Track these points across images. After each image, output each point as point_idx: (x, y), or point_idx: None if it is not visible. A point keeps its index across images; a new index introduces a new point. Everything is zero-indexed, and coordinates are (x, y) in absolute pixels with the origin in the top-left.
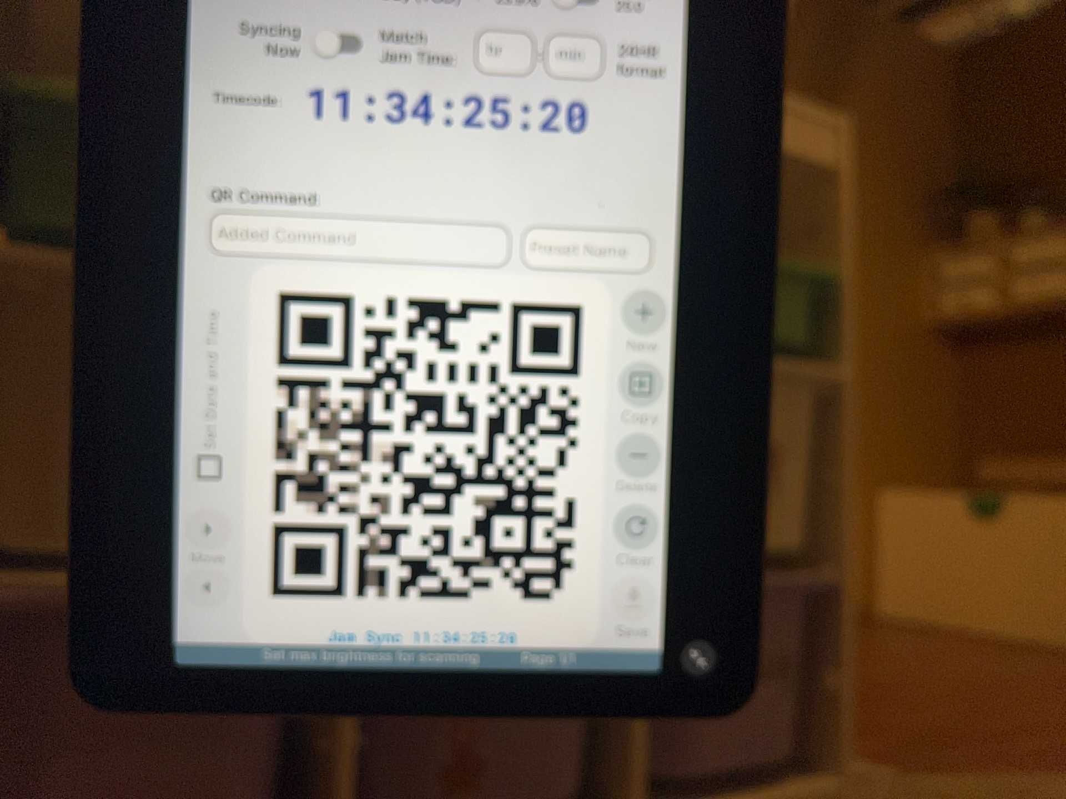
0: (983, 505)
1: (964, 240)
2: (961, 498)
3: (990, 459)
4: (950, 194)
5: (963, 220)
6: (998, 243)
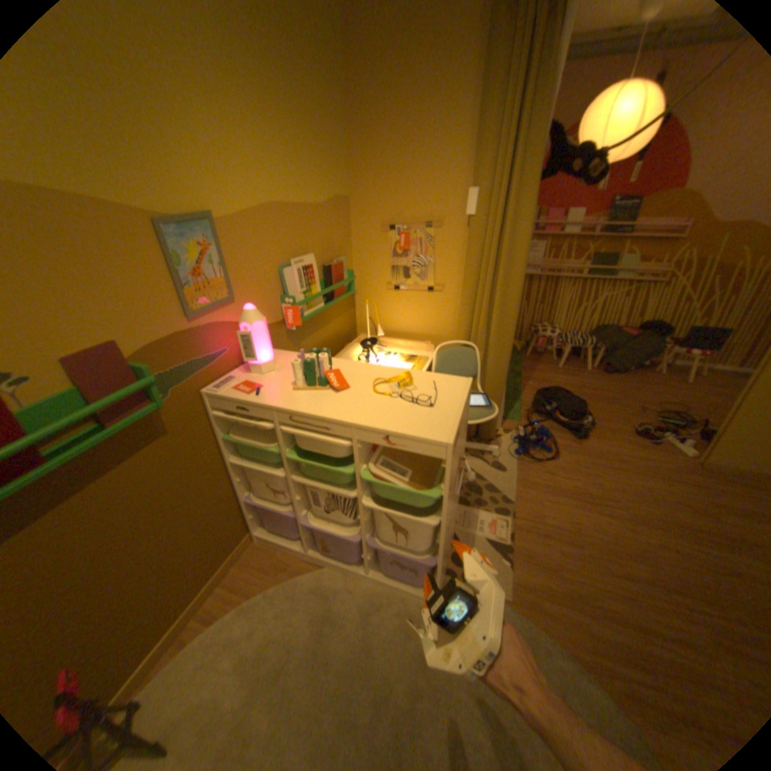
0: None
1: None
2: None
3: None
4: None
5: None
6: None
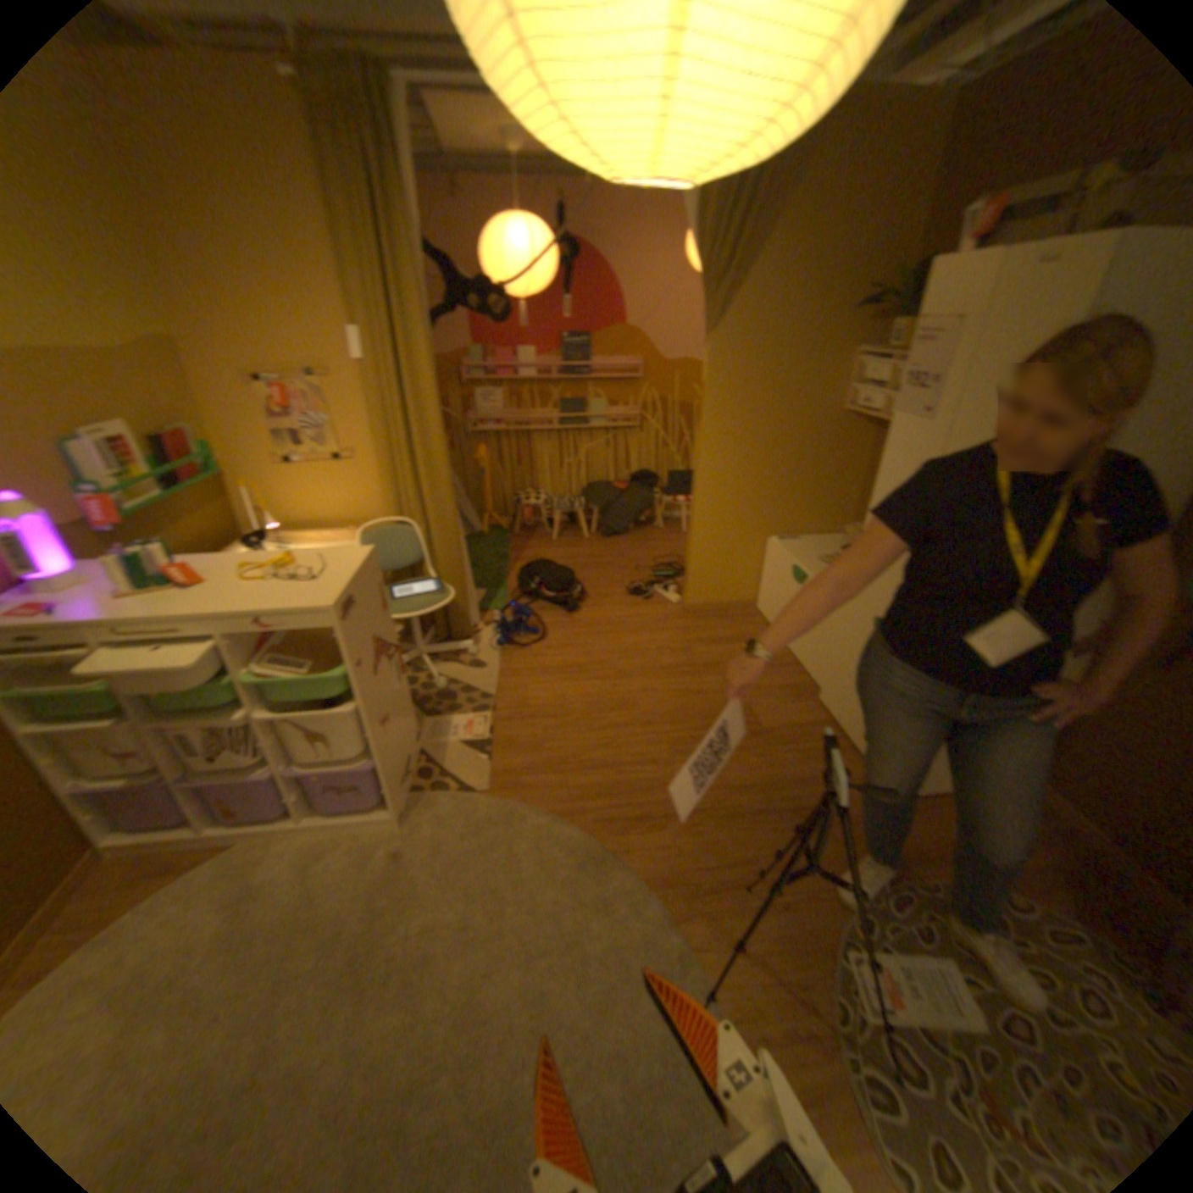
0: (796, 578)
1: (890, 340)
2: (789, 568)
3: (858, 525)
4: (889, 293)
5: (893, 321)
6: (901, 357)
